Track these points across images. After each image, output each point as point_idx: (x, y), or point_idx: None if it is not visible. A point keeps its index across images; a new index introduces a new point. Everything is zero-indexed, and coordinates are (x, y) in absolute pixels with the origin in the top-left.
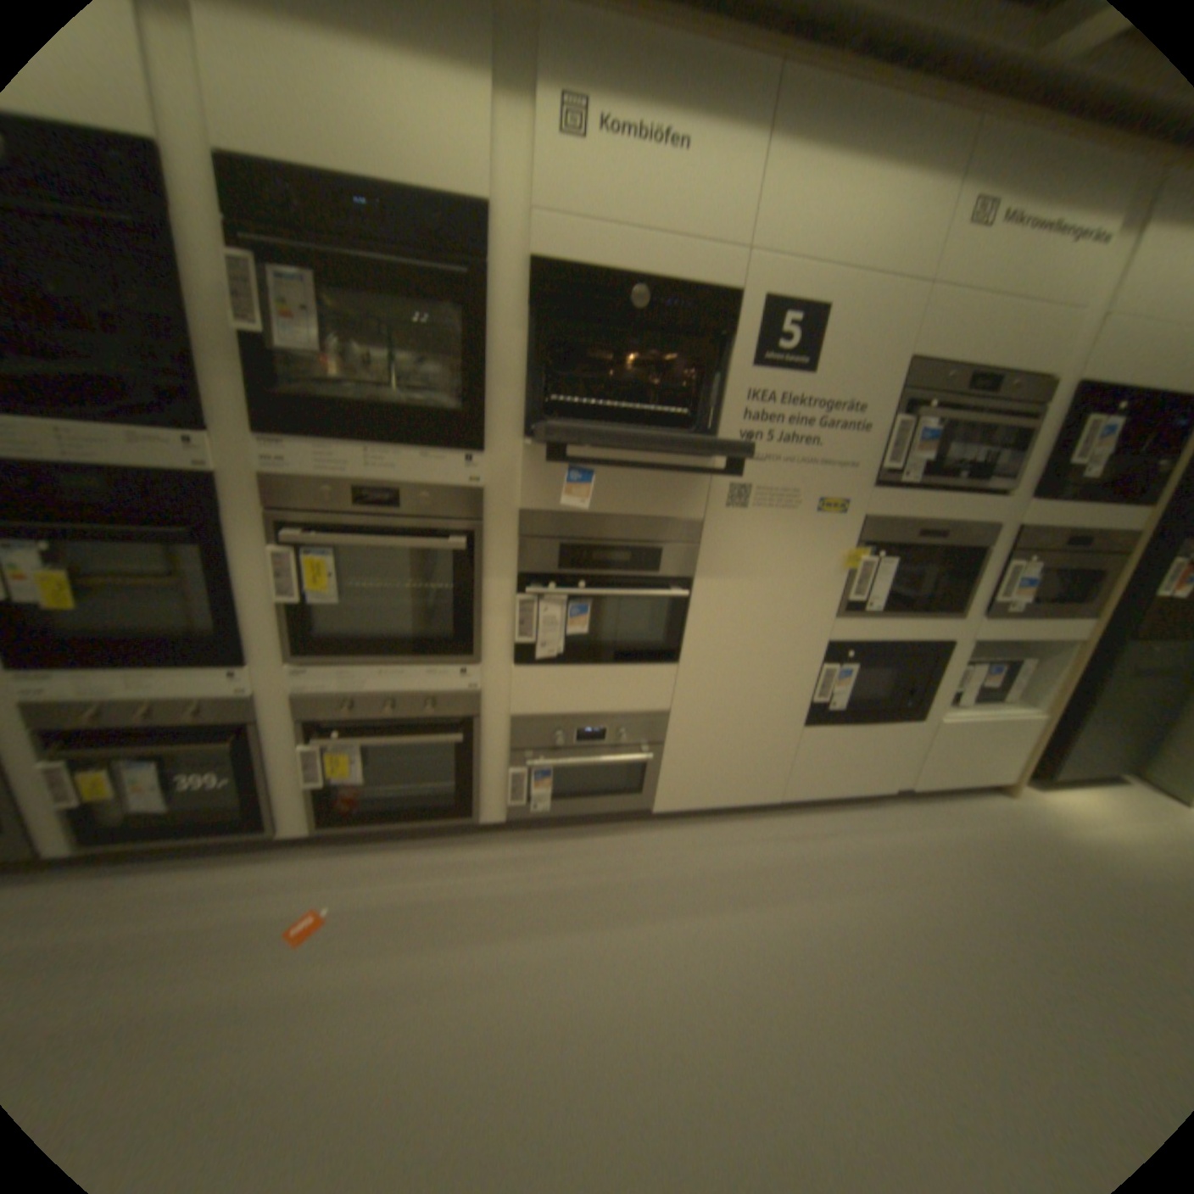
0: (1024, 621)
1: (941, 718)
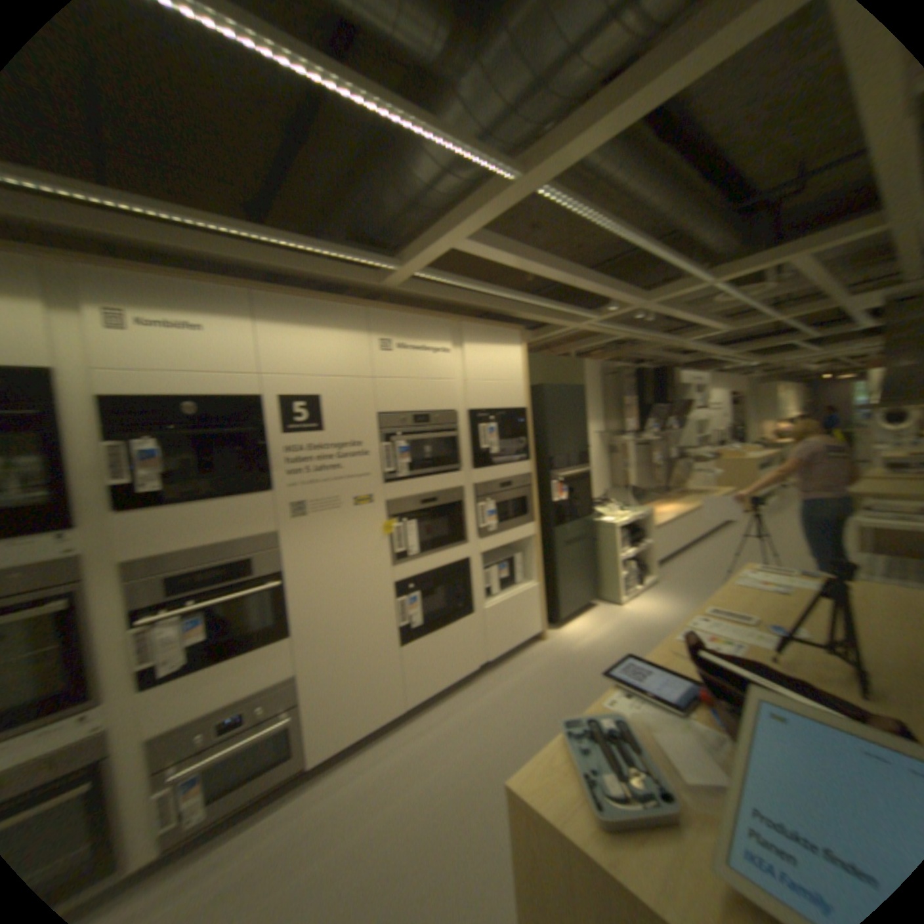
0: (496, 534)
1: (480, 606)
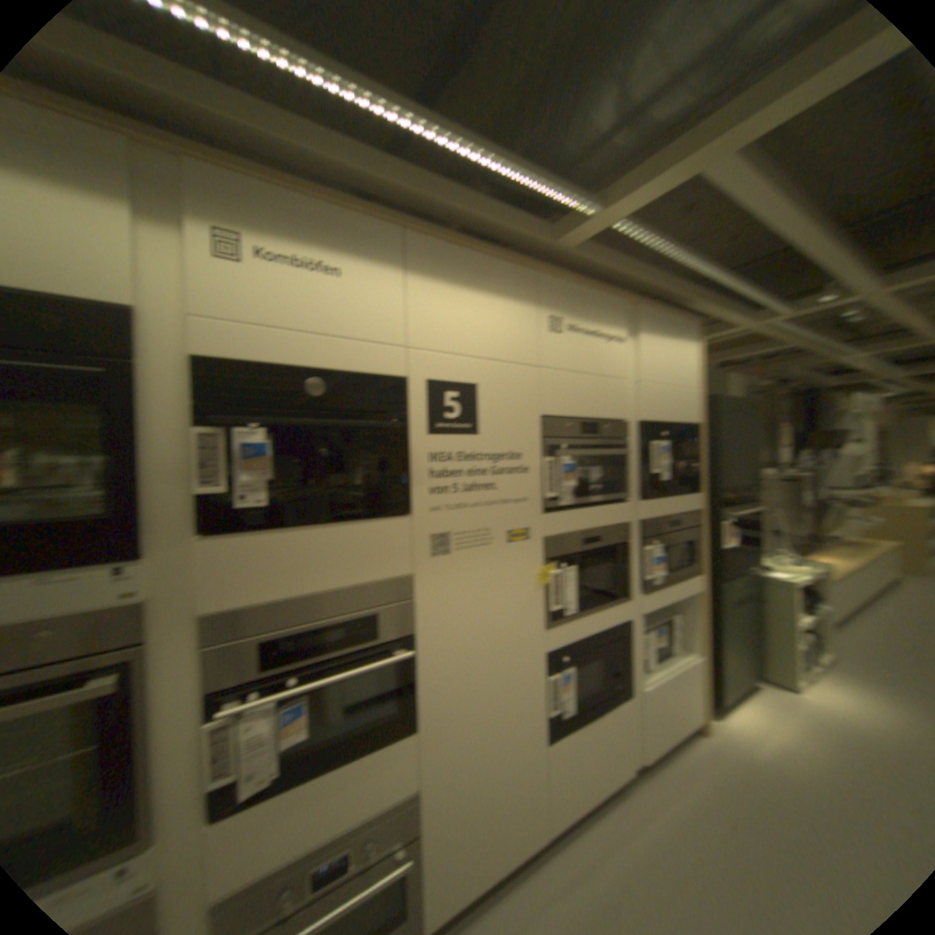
0: (666, 589)
1: (643, 689)
